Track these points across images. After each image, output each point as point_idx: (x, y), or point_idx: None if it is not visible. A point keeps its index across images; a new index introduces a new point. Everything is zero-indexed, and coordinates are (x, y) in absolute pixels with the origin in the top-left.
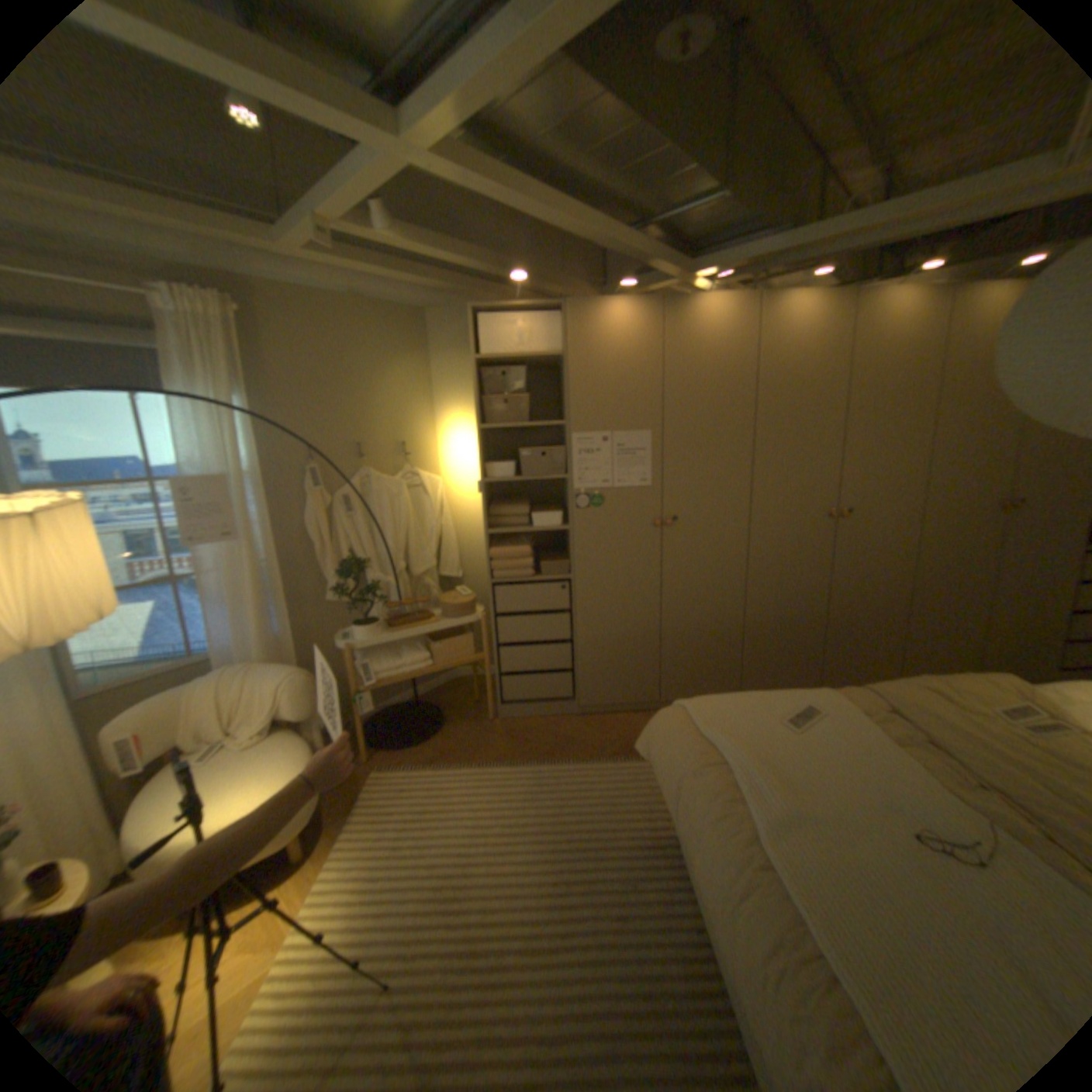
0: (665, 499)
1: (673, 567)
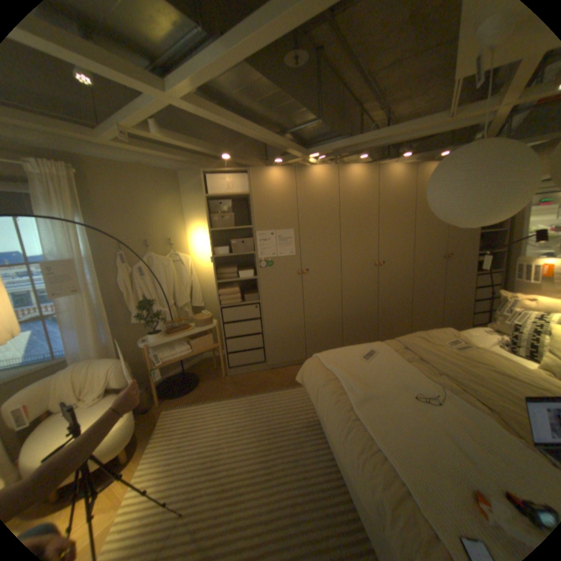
0: (302, 261)
1: (308, 293)
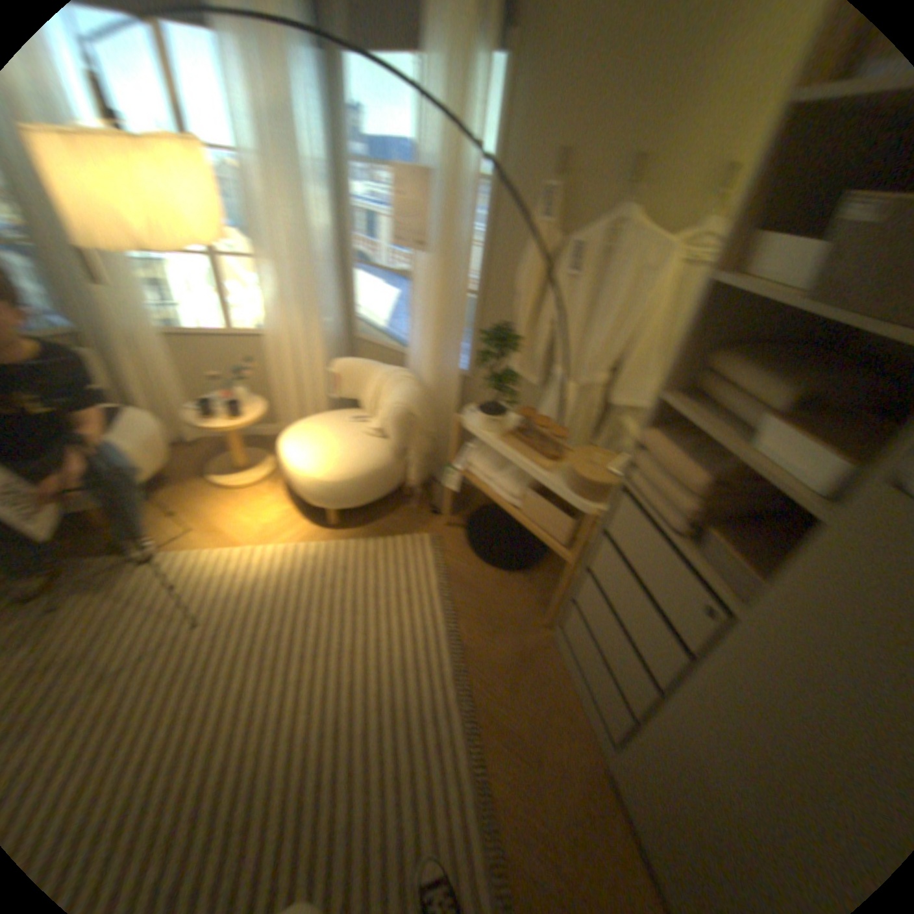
0: None
1: None
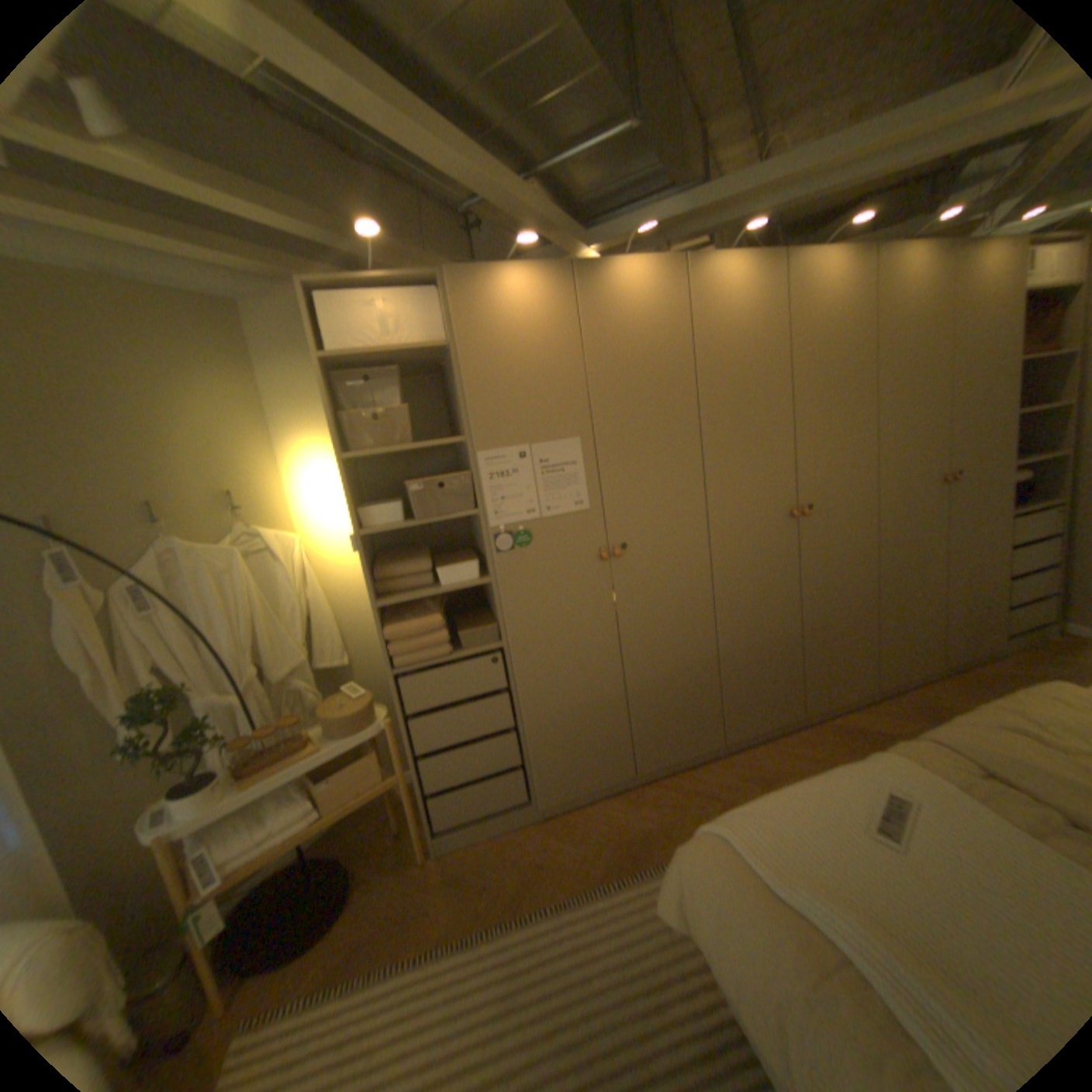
0: (608, 523)
1: (629, 608)
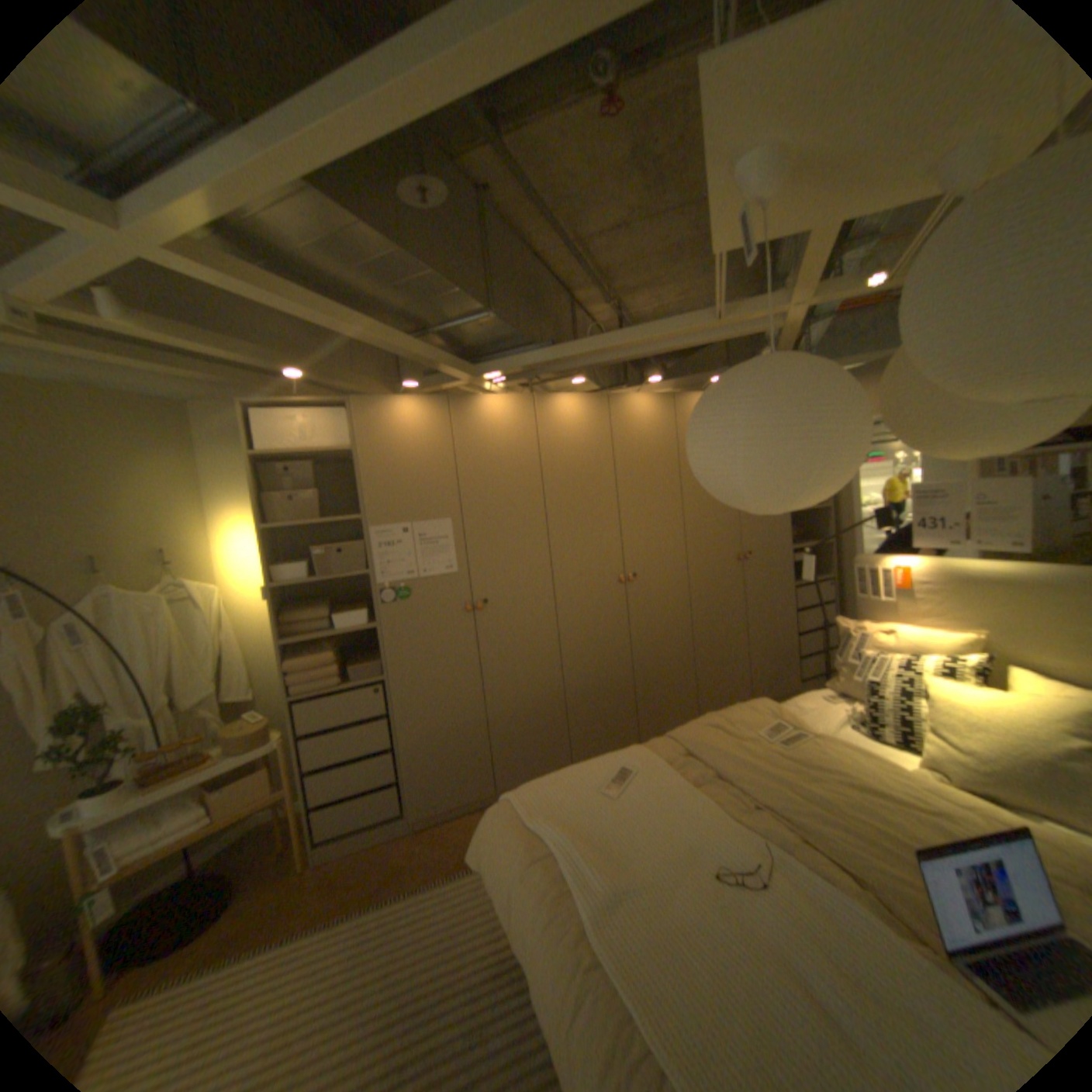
0: (472, 583)
1: (489, 650)
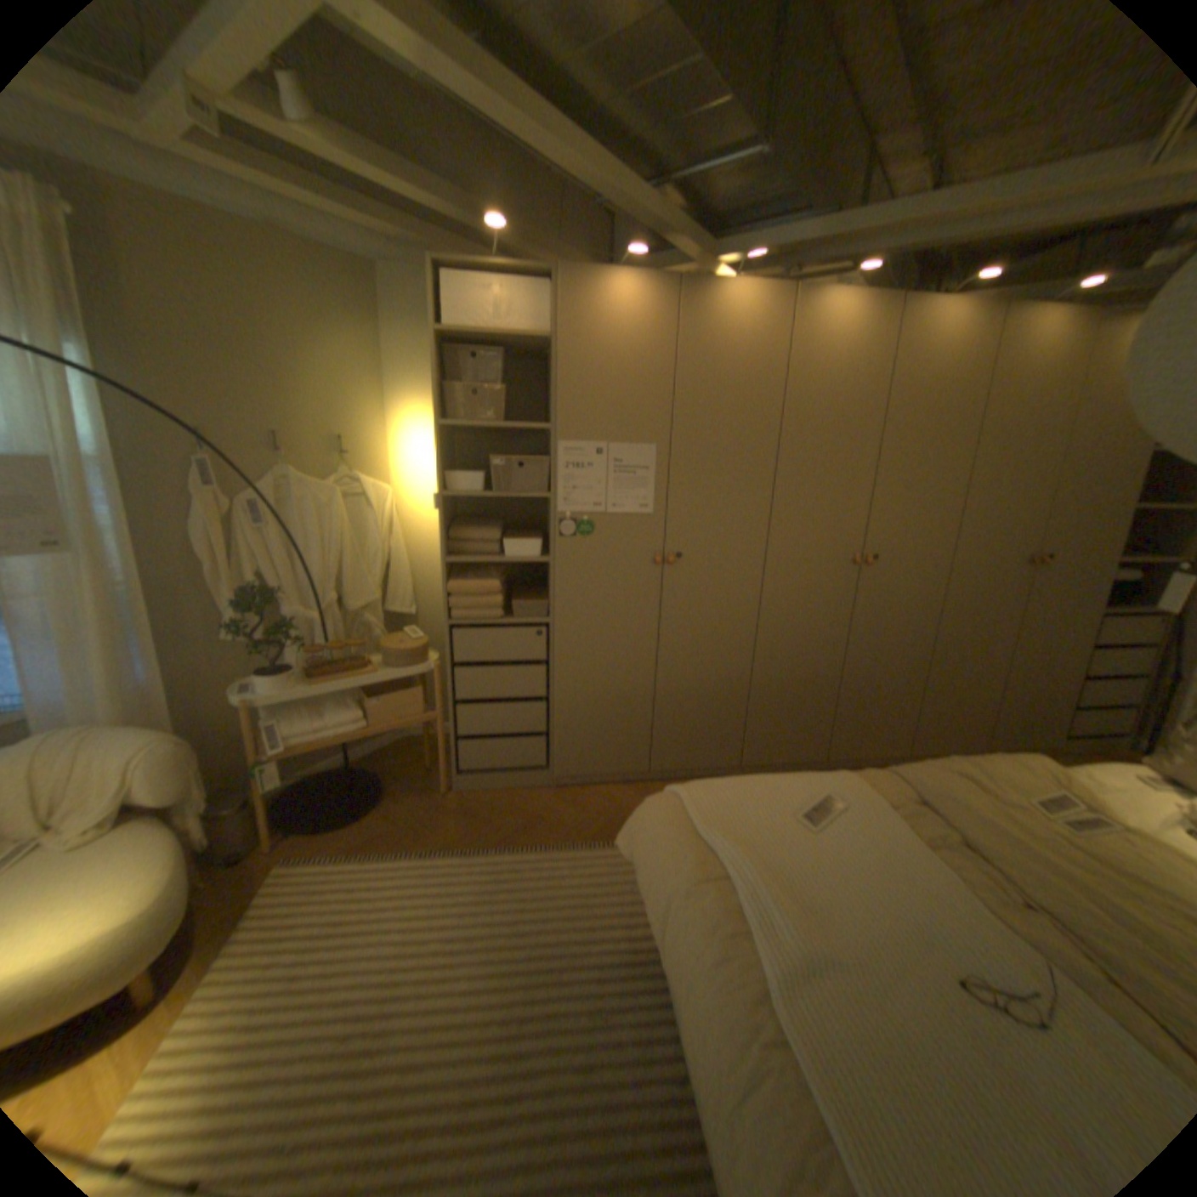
0: (667, 531)
1: (672, 614)
